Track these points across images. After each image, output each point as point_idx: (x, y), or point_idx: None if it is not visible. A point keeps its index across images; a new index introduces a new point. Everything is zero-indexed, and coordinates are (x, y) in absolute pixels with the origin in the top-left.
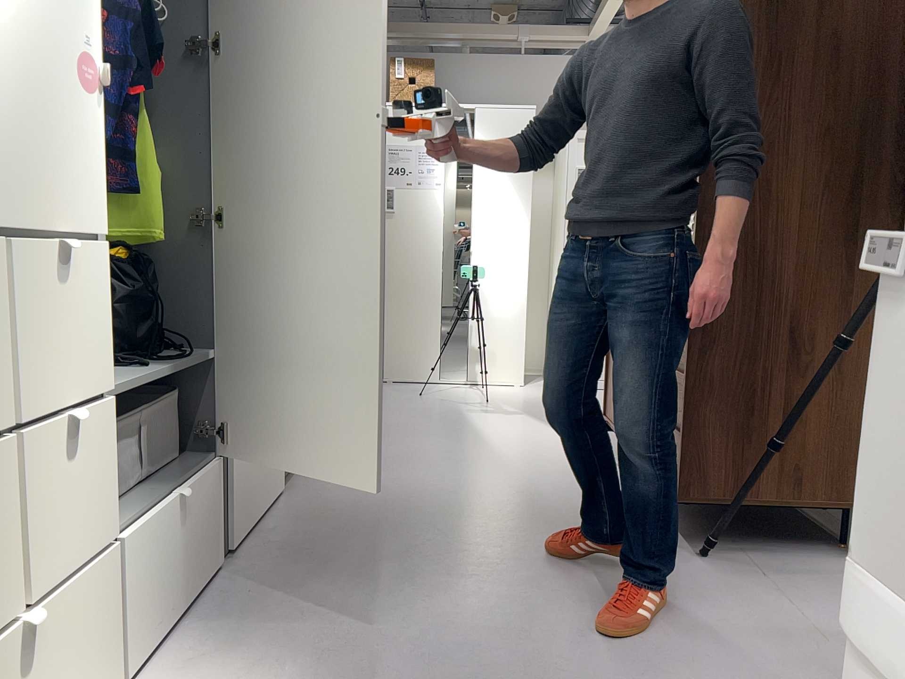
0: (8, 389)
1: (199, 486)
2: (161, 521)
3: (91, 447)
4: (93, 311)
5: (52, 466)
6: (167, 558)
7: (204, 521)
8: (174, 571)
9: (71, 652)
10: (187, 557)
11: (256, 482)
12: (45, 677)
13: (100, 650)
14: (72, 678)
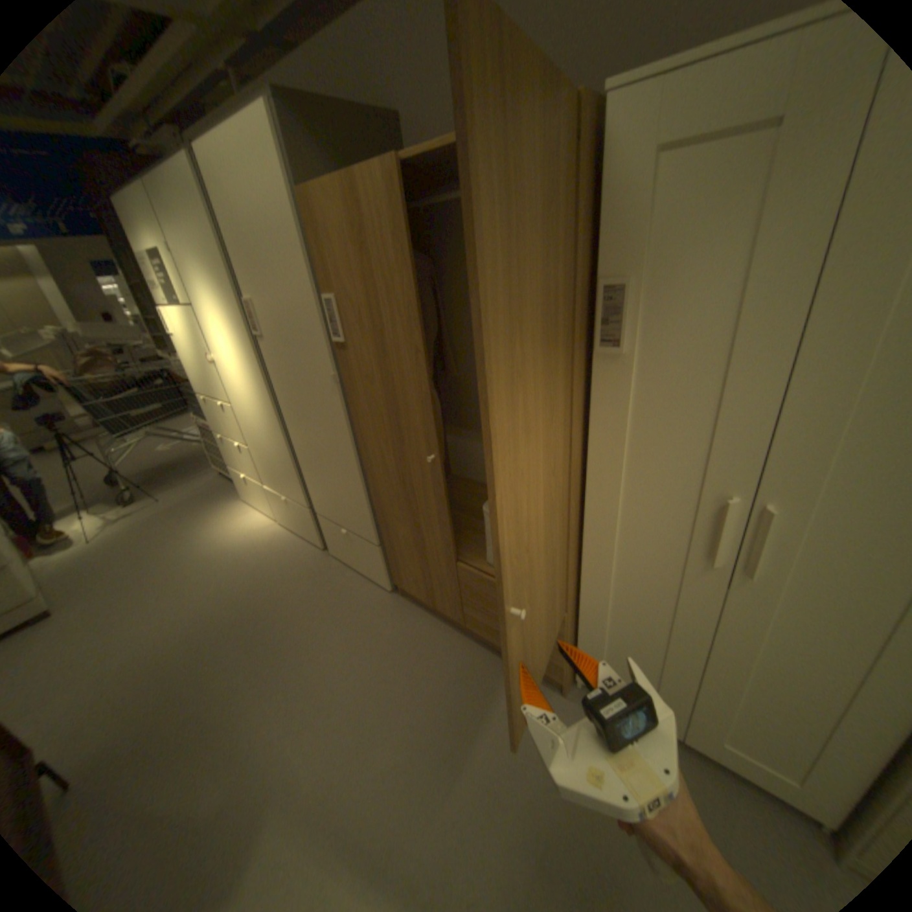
0: (226, 431)
1: (296, 506)
2: (277, 497)
3: (247, 457)
4: (236, 424)
5: (240, 453)
6: (284, 511)
7: (303, 521)
8: (289, 518)
9: (258, 495)
10: (295, 522)
11: (348, 552)
12: (254, 493)
13: (266, 504)
14: (260, 501)
